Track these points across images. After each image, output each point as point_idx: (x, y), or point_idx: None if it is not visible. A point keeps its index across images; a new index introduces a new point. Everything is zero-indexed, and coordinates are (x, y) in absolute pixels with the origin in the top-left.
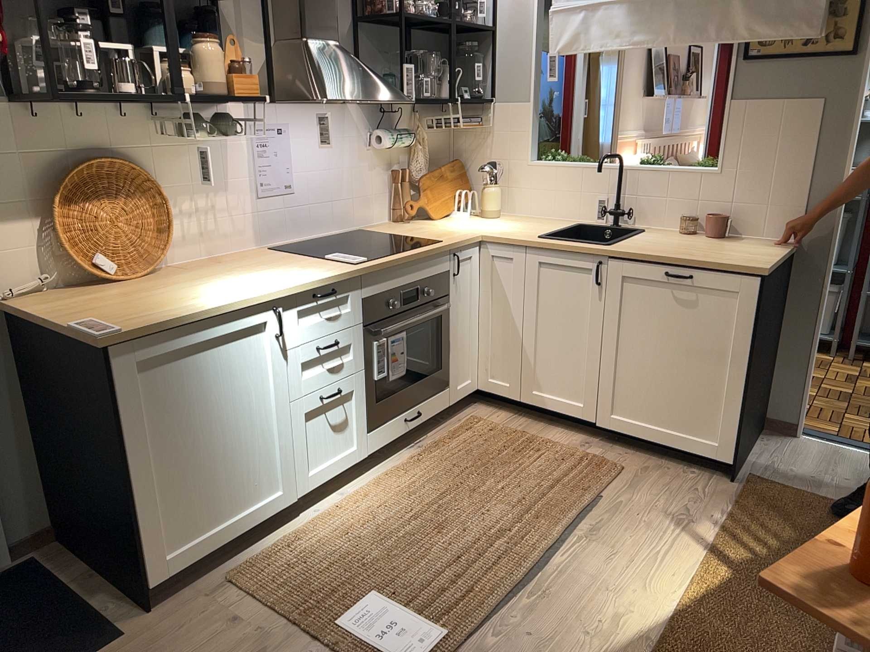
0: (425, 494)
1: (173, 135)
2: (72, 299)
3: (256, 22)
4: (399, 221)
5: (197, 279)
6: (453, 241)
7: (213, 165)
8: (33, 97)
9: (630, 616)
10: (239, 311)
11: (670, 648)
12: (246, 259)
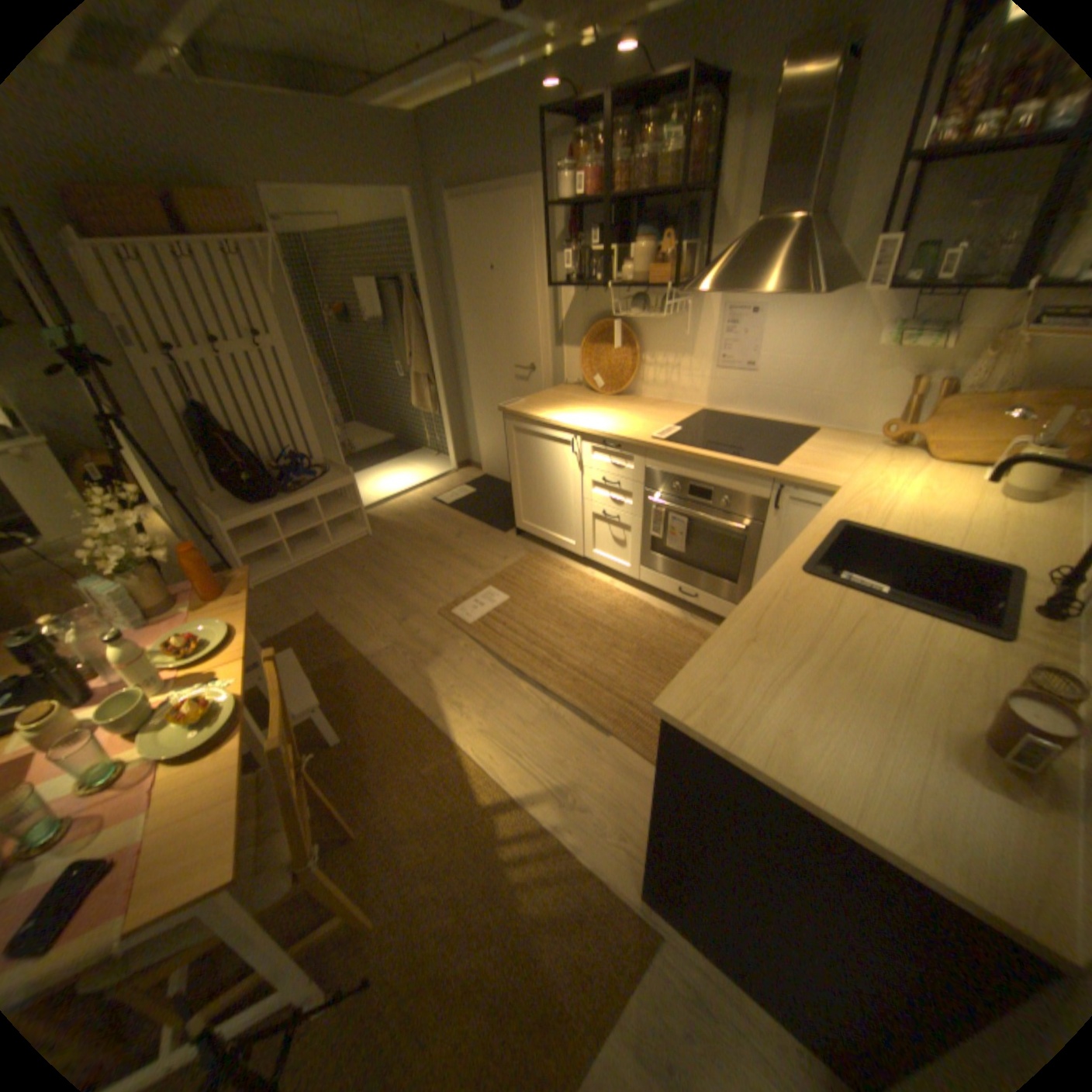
0: (608, 619)
1: (648, 308)
2: (565, 393)
3: (756, 200)
4: (901, 443)
5: (605, 406)
6: (778, 472)
7: (684, 333)
8: (586, 280)
9: (458, 714)
10: (554, 426)
11: (425, 727)
12: (667, 409)
